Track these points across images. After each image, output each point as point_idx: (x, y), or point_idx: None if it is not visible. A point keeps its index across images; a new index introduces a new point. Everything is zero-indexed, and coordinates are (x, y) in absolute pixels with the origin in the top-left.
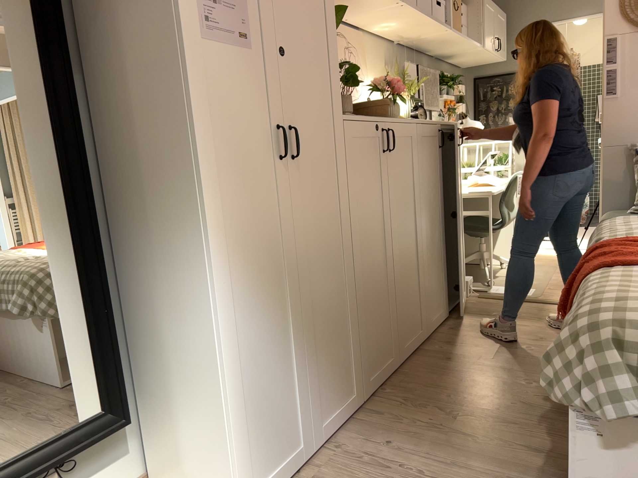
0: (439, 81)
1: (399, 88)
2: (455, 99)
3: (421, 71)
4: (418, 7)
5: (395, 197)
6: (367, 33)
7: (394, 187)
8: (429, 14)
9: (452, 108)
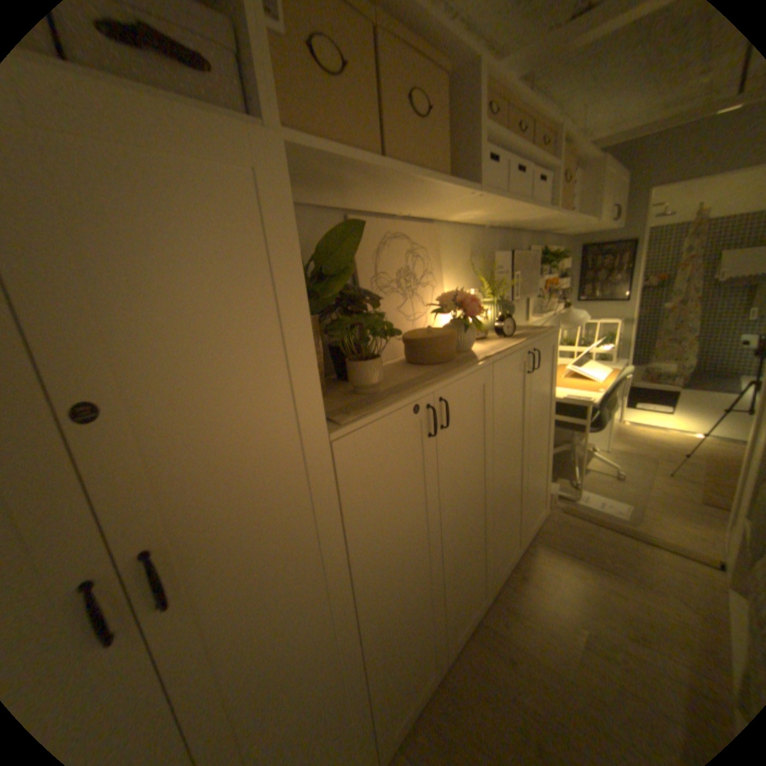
0: (541, 257)
1: (476, 303)
2: (559, 272)
3: (520, 250)
4: (509, 190)
5: (448, 482)
6: (446, 223)
7: (447, 470)
8: (528, 196)
9: (554, 284)
